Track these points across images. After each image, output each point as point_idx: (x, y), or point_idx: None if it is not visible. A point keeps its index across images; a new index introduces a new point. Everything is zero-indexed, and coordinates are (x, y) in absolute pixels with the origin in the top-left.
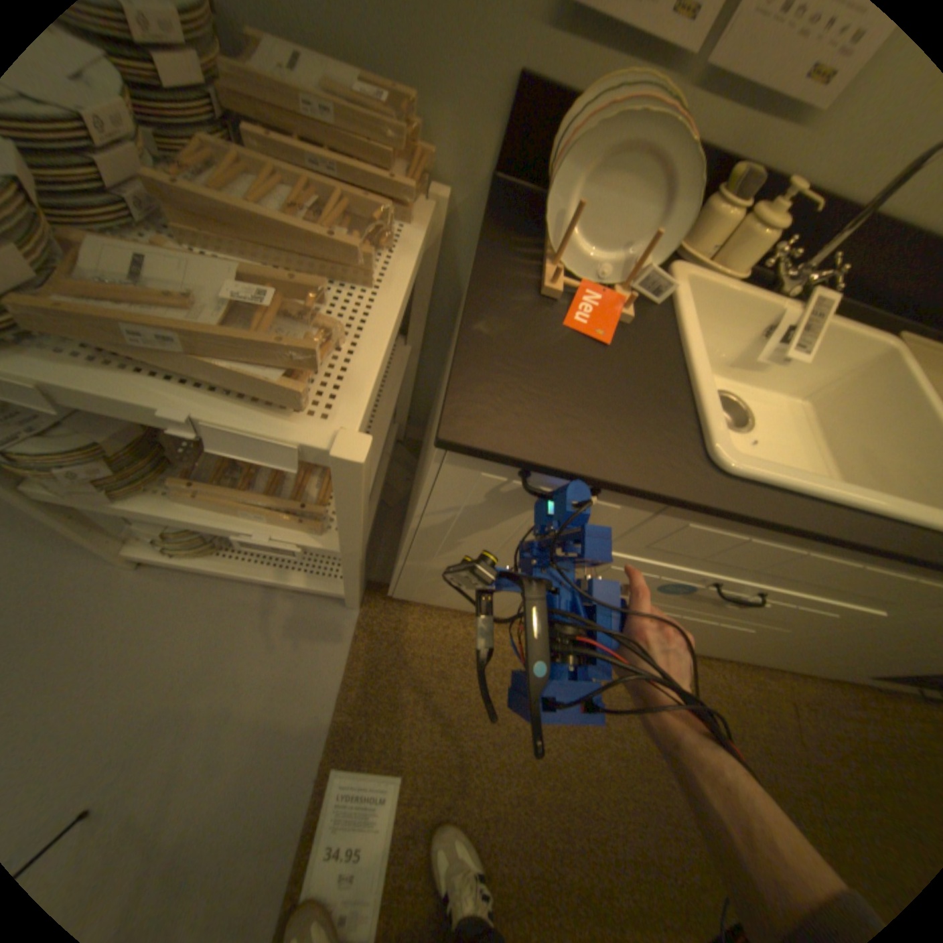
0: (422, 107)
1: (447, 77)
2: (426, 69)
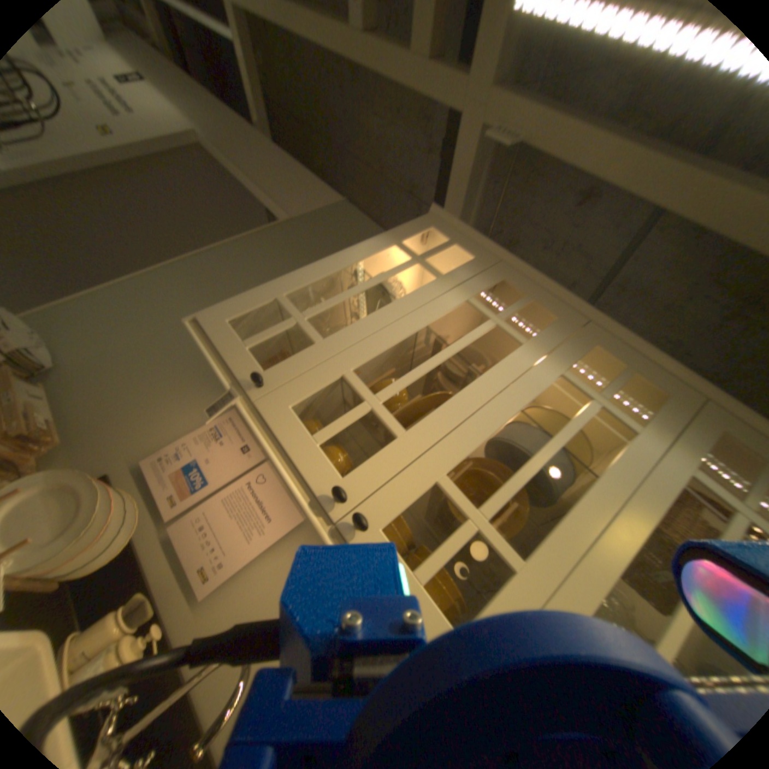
0: (62, 463)
1: (83, 462)
2: (80, 453)
